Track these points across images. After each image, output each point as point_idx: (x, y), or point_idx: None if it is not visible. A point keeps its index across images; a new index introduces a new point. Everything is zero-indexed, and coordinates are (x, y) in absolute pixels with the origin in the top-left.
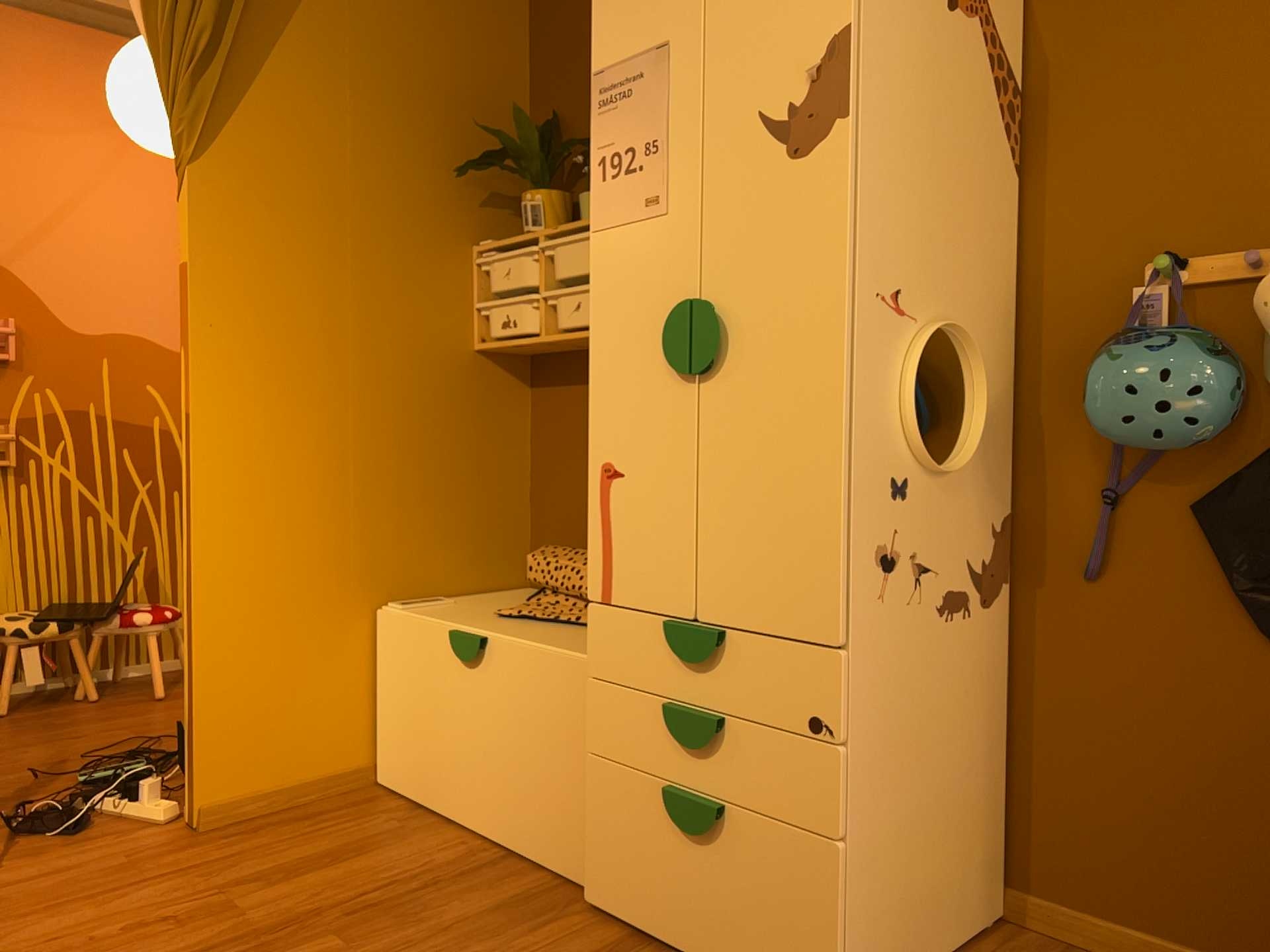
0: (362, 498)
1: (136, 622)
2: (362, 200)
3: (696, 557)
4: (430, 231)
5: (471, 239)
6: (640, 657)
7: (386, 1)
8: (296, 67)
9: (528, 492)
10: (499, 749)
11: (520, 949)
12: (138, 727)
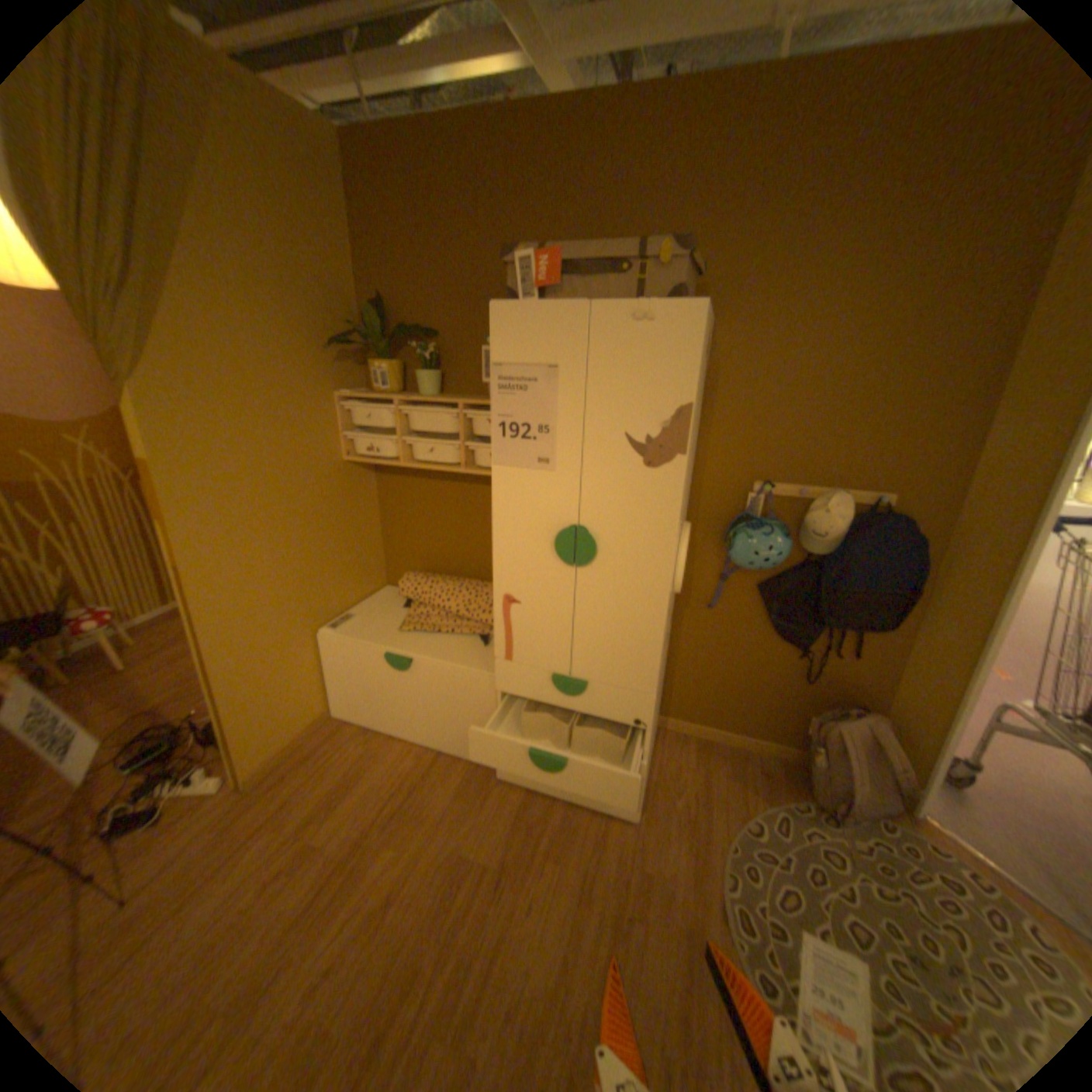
0: (296, 577)
1: (85, 632)
2: (259, 378)
3: (570, 650)
4: (306, 390)
5: (331, 388)
6: (532, 687)
7: (245, 203)
8: (189, 276)
9: (381, 535)
10: (427, 710)
11: (483, 820)
12: (126, 707)
